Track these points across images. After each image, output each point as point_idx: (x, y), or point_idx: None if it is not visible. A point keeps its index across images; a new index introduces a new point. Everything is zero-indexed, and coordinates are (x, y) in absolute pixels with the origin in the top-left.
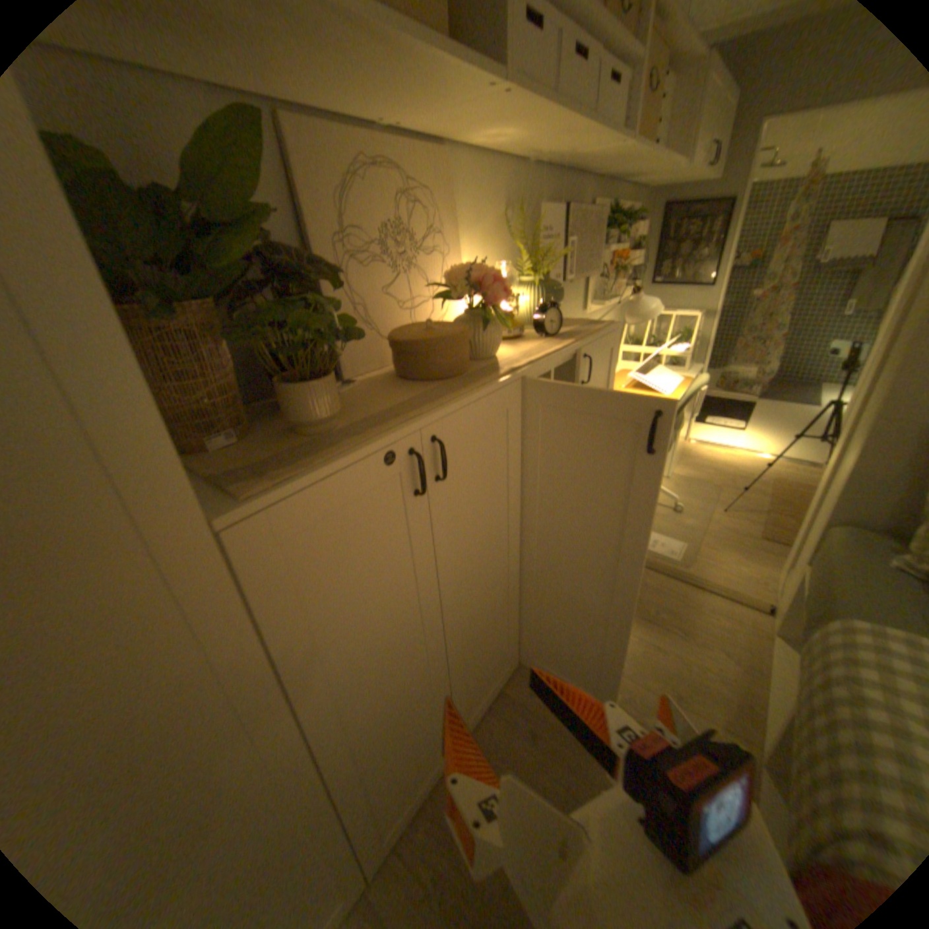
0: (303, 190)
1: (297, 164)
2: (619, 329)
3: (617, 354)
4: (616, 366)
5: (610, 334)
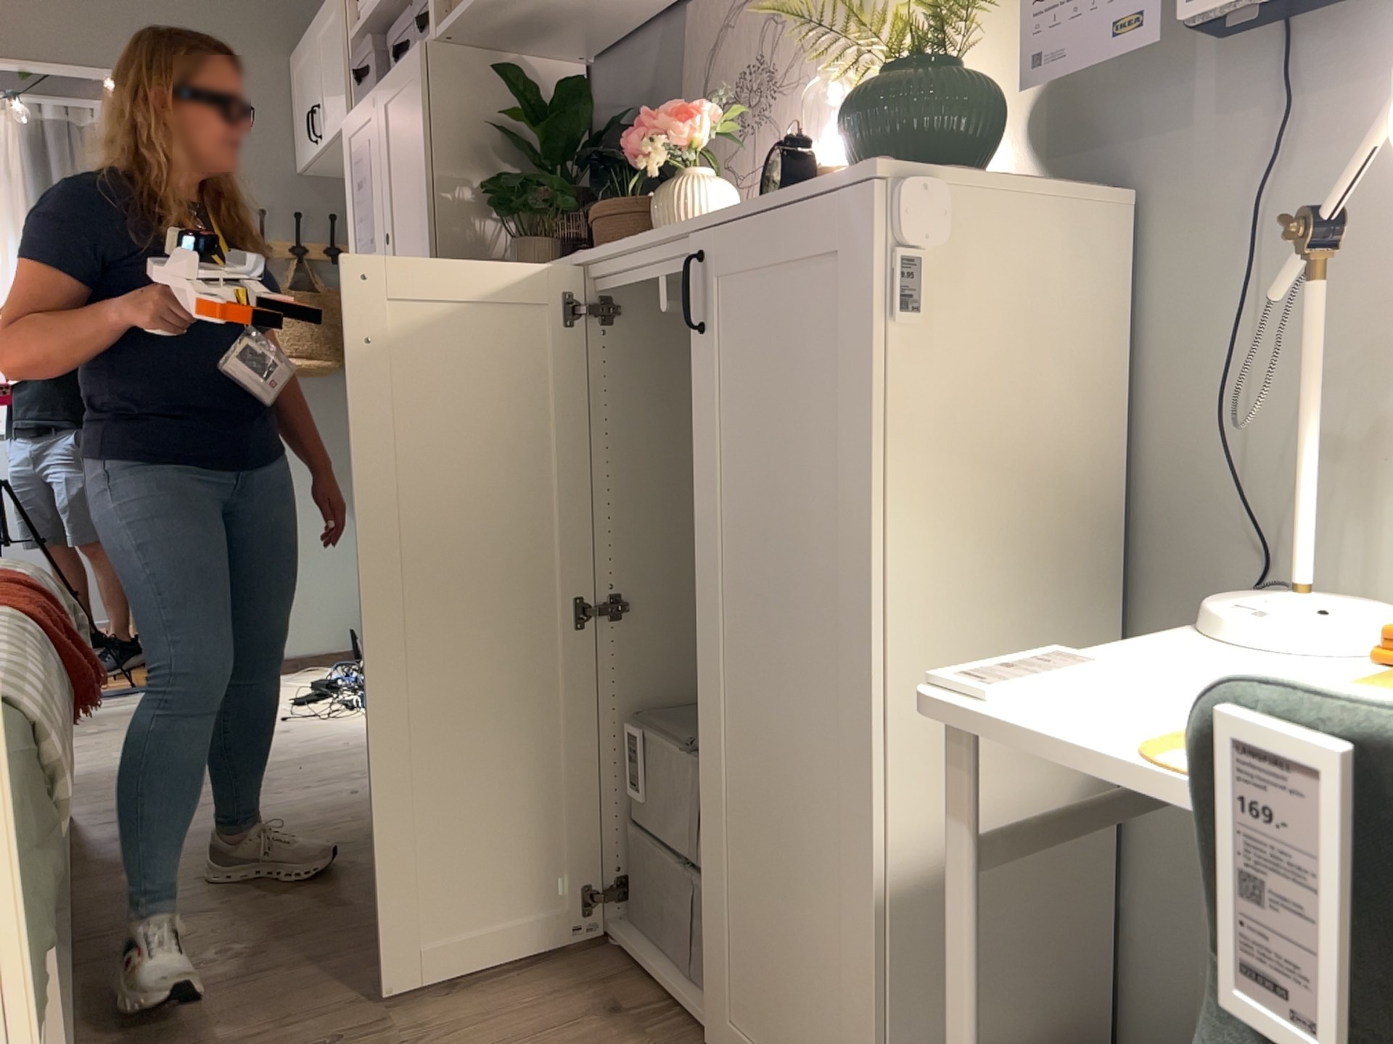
0: (688, 71)
1: (689, 46)
2: (875, 185)
3: (872, 283)
4: (878, 332)
5: (813, 203)
